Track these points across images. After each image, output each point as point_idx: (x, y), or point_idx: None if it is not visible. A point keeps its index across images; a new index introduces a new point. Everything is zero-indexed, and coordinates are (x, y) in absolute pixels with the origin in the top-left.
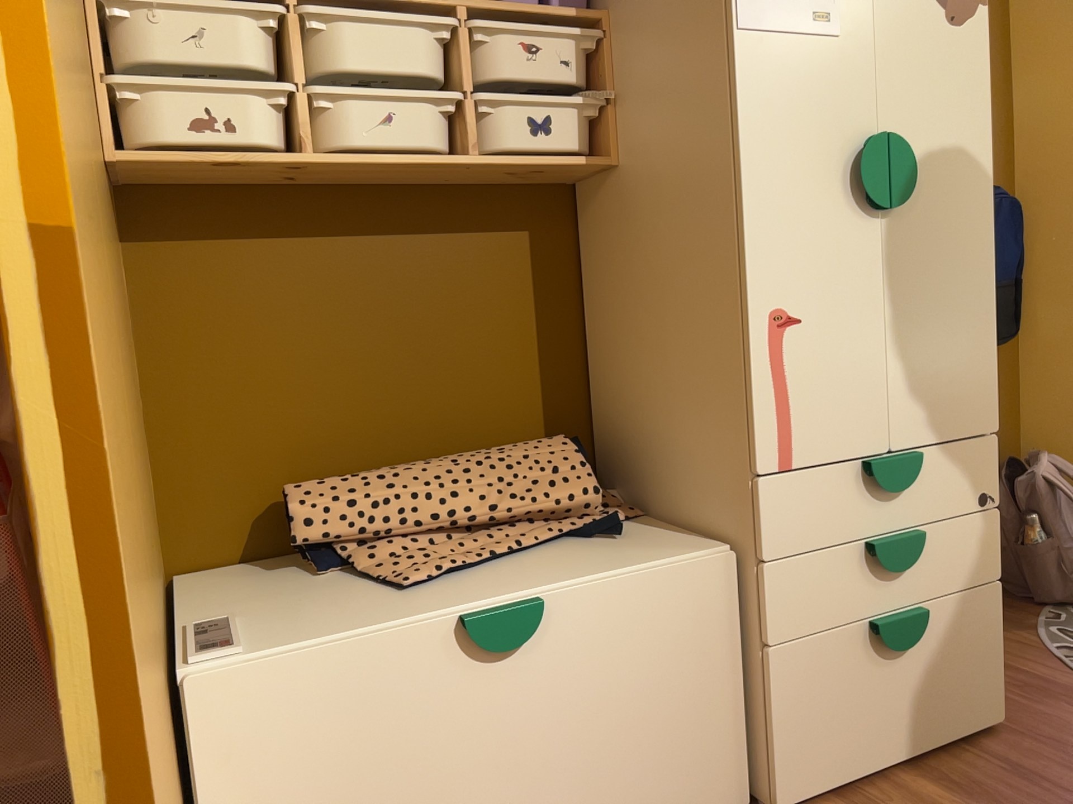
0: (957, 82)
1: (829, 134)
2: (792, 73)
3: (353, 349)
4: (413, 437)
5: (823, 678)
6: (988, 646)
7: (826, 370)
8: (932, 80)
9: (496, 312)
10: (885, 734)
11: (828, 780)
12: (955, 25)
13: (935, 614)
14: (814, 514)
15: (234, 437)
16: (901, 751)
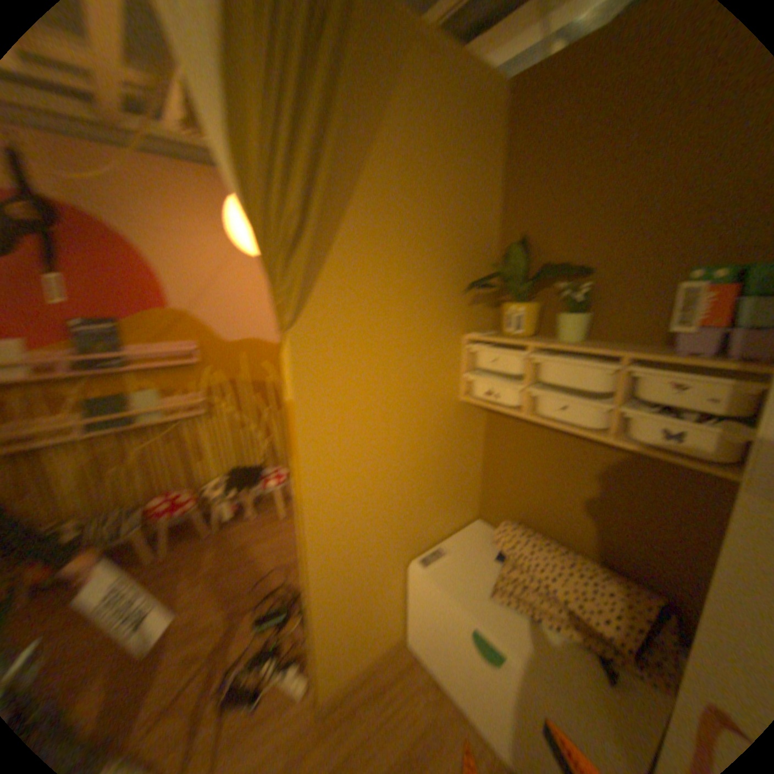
0: None
1: None
2: None
3: (558, 484)
4: (577, 536)
5: None
6: None
7: None
8: None
9: (650, 508)
10: None
11: None
12: None
13: None
14: None
15: (505, 489)
16: None
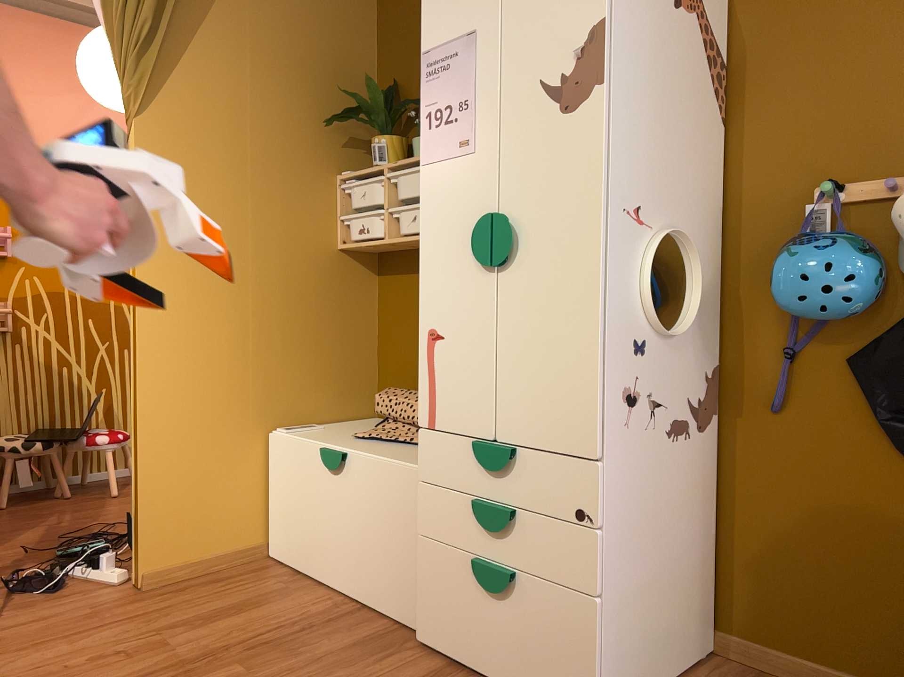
0: (568, 157)
1: (465, 217)
2: (447, 182)
3: None
4: None
5: (444, 576)
6: (577, 651)
7: (455, 372)
8: (544, 162)
9: None
10: (483, 650)
11: (443, 648)
12: (569, 112)
13: (528, 588)
14: (445, 464)
15: (398, 363)
16: (494, 674)
